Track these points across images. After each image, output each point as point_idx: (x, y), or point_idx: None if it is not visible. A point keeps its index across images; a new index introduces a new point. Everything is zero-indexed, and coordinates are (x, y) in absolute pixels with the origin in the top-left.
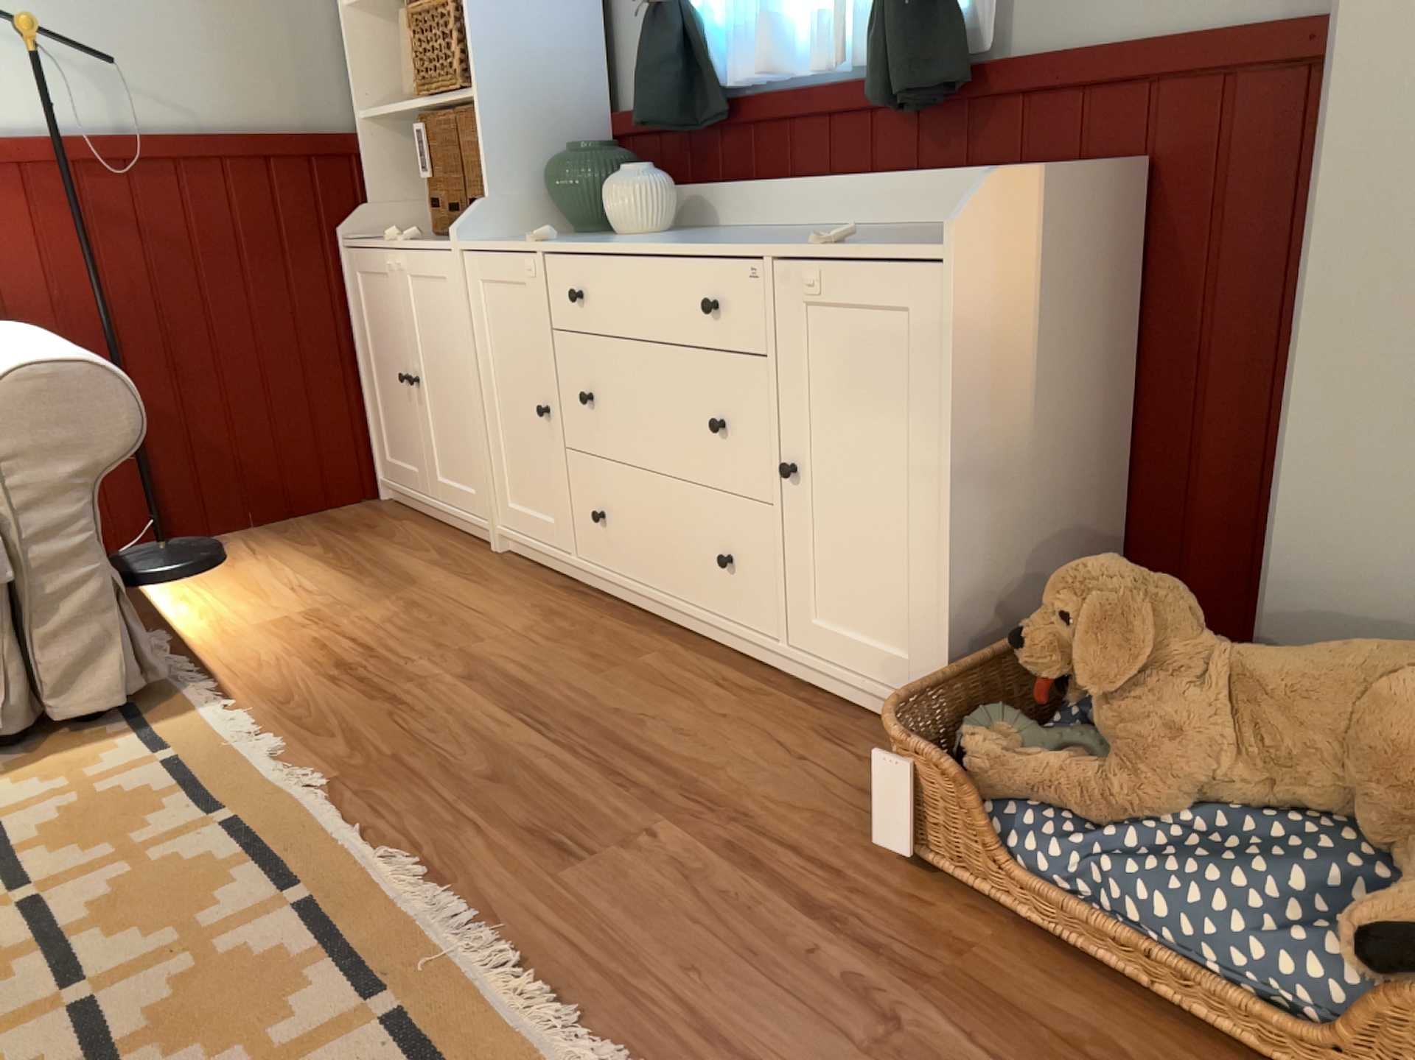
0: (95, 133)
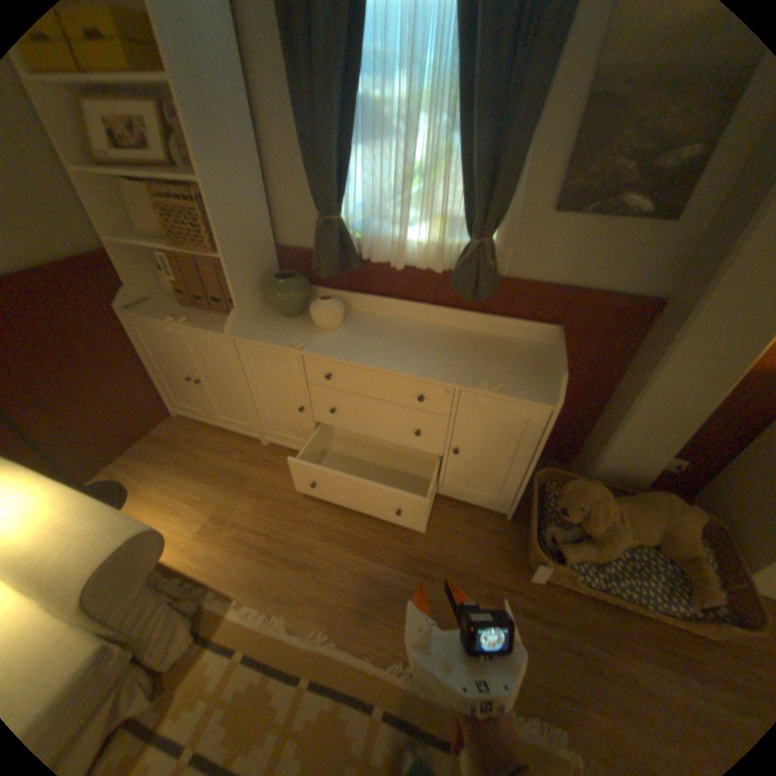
0: None
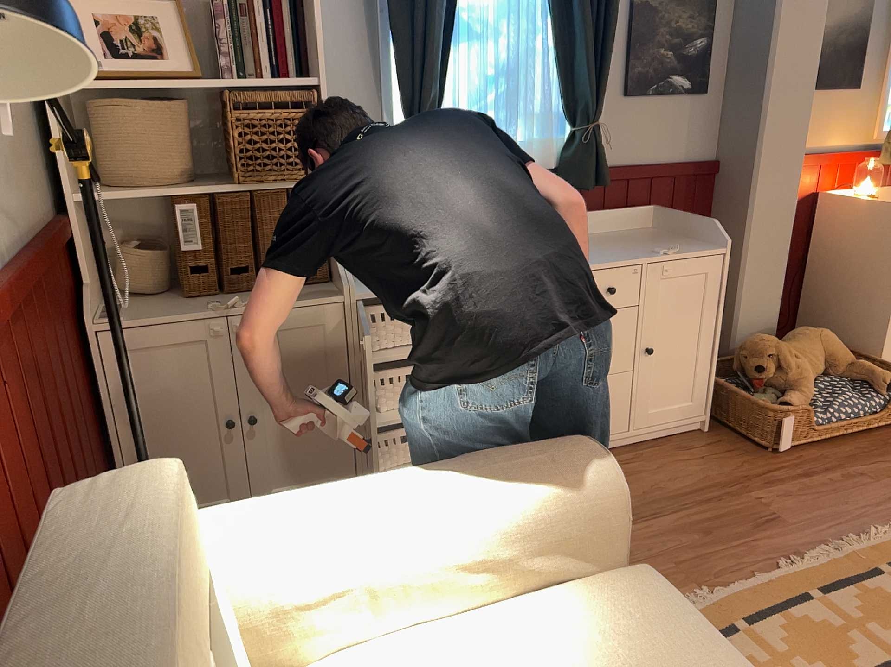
0: None
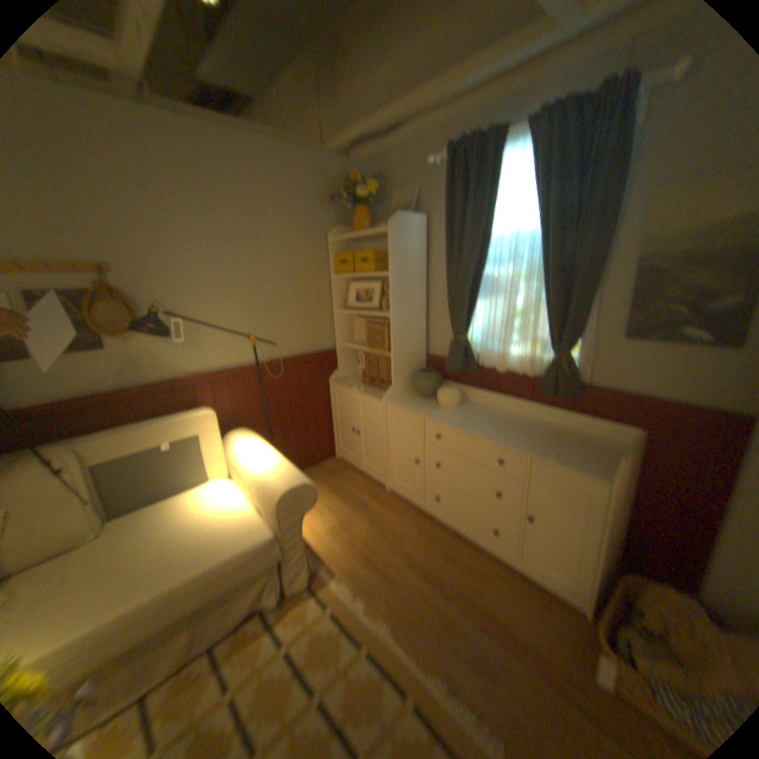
0: (263, 359)
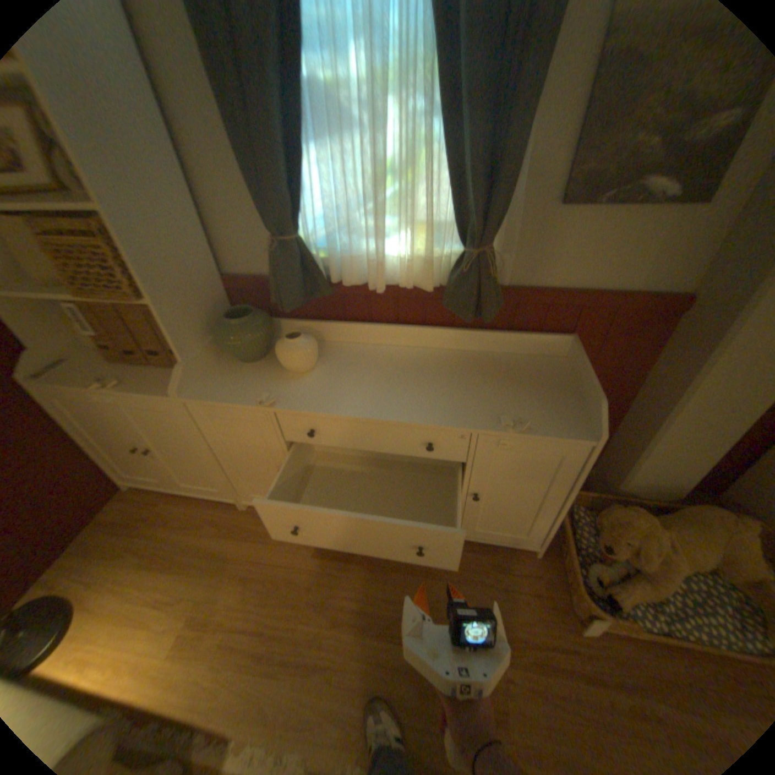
0: None
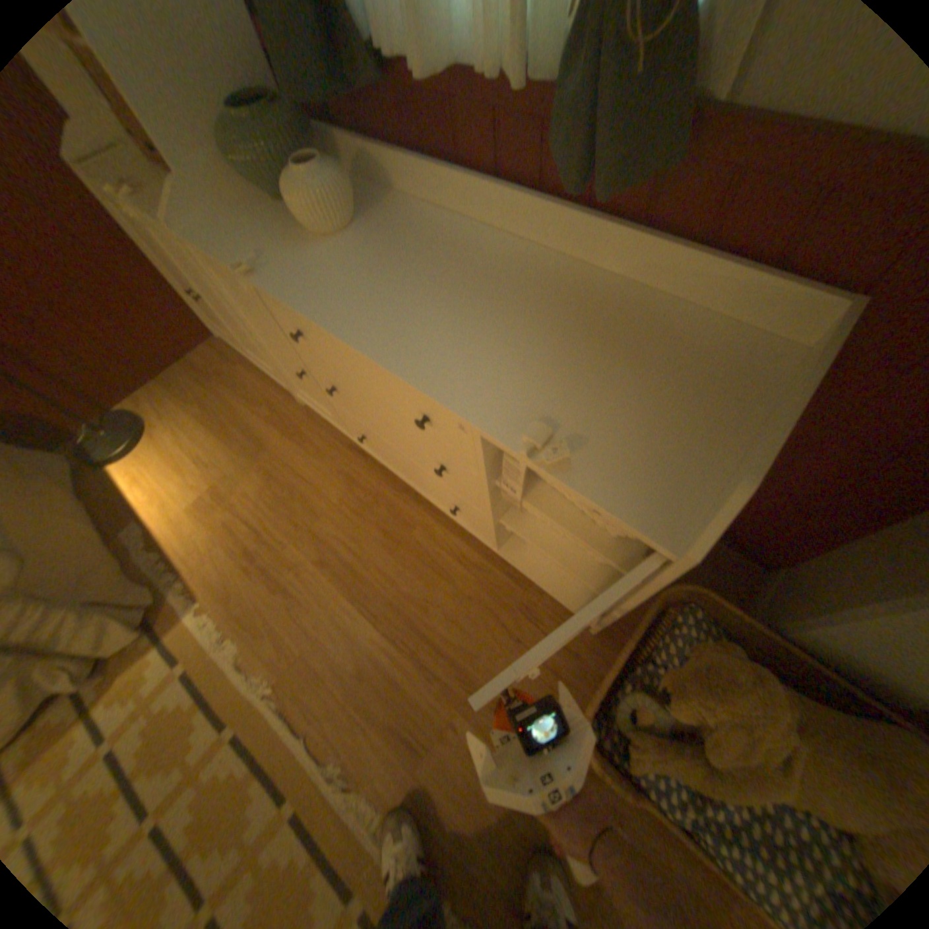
0: None
